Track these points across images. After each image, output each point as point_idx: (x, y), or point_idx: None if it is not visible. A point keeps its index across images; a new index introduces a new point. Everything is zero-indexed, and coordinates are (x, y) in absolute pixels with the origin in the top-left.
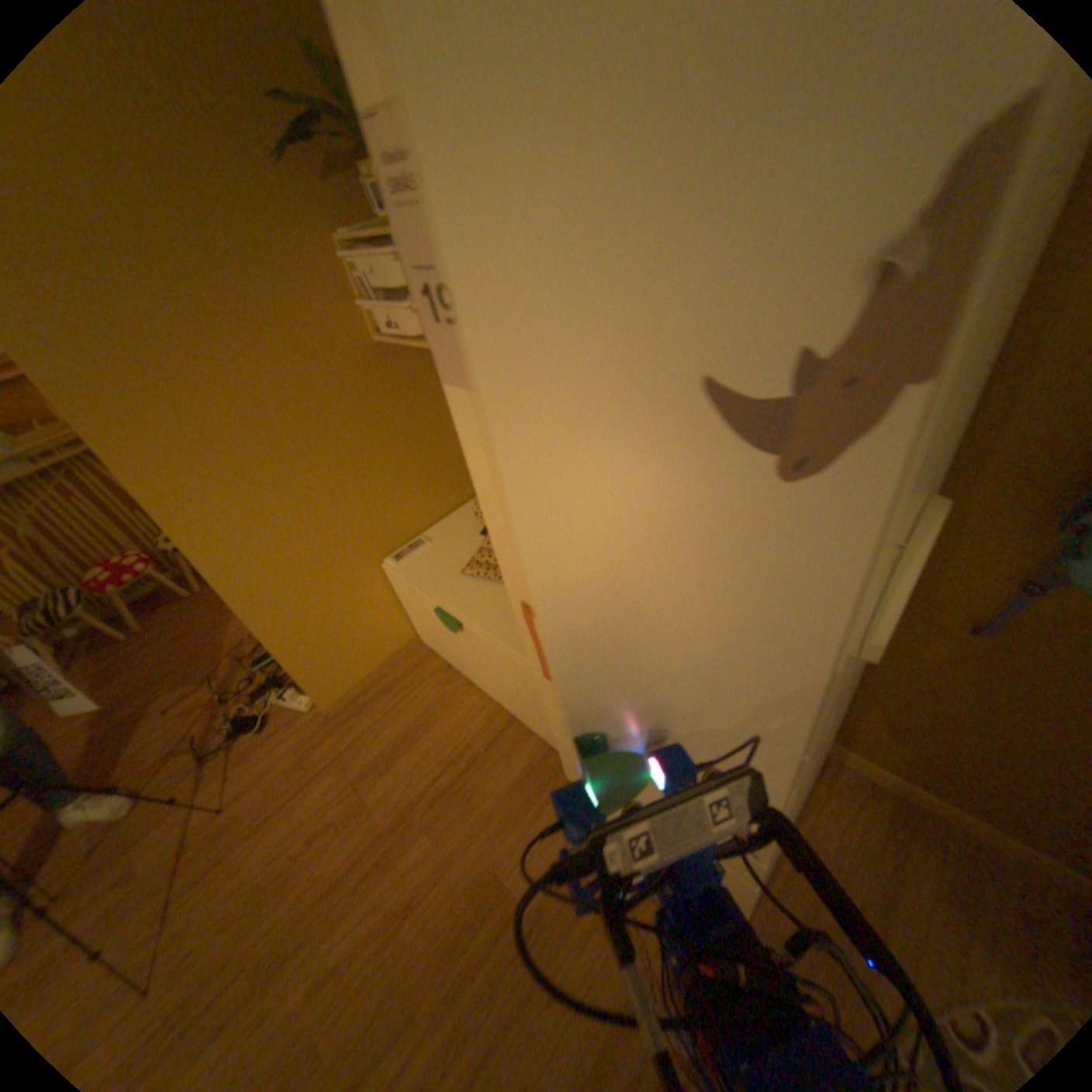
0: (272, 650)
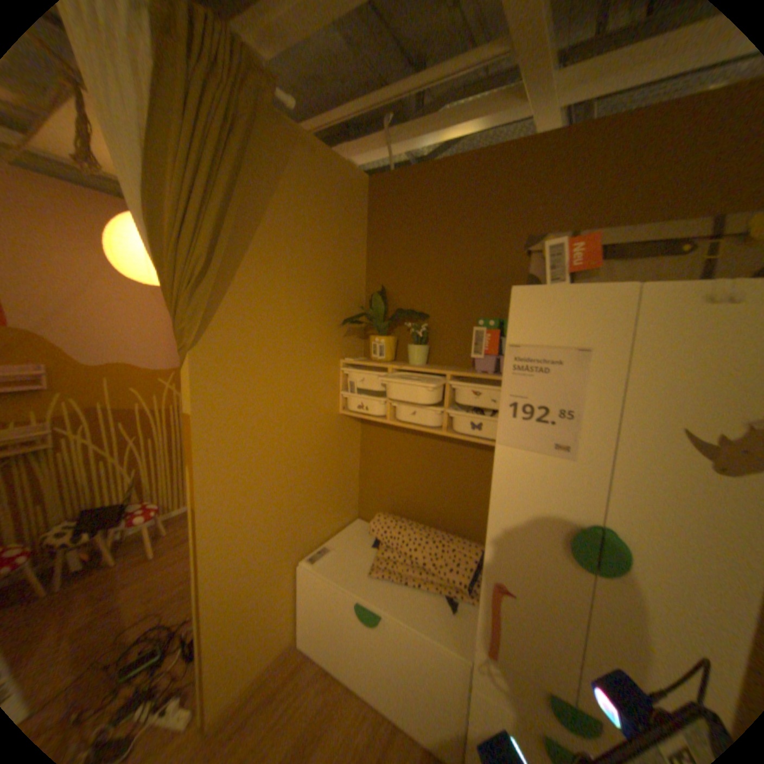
0: (205, 642)
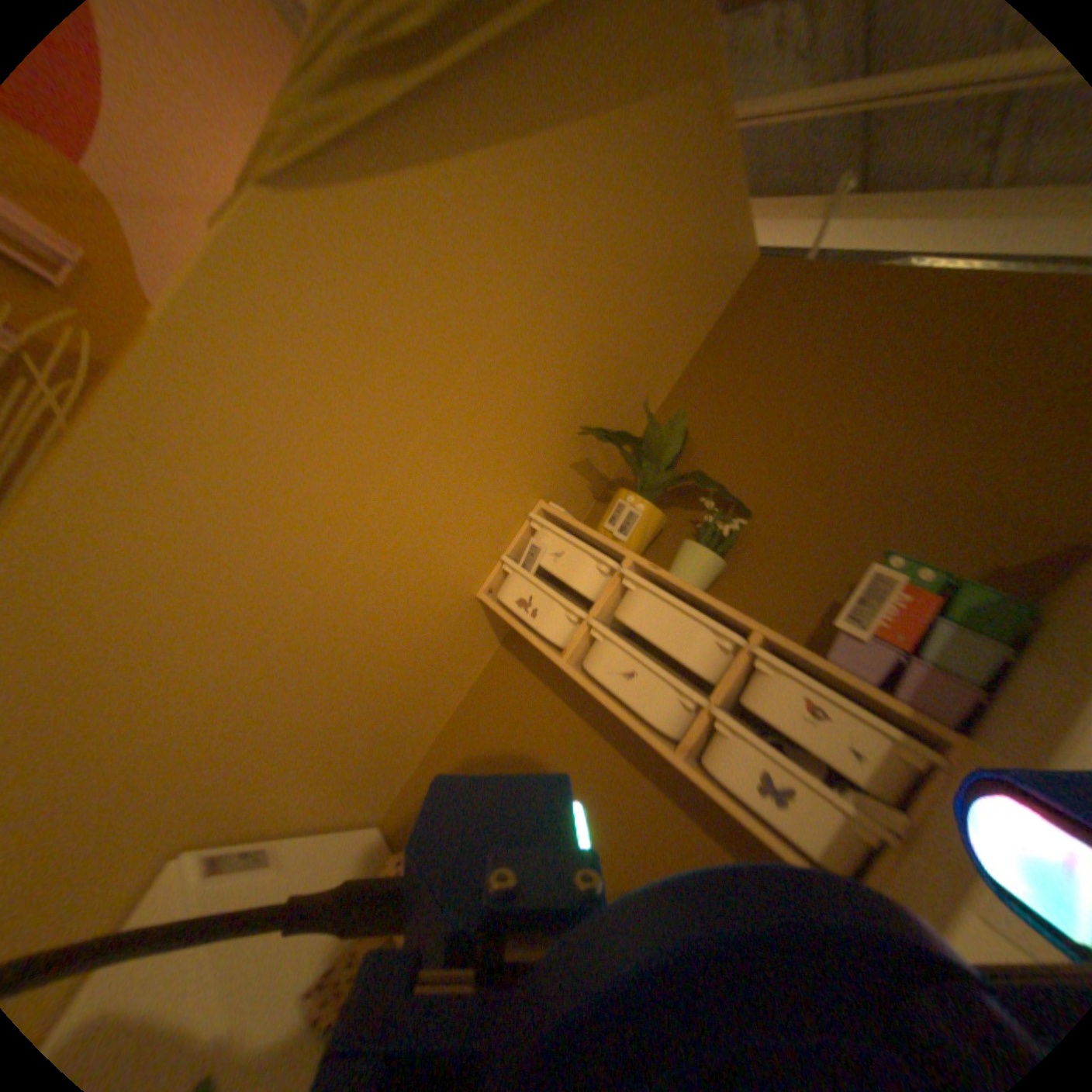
0: None
